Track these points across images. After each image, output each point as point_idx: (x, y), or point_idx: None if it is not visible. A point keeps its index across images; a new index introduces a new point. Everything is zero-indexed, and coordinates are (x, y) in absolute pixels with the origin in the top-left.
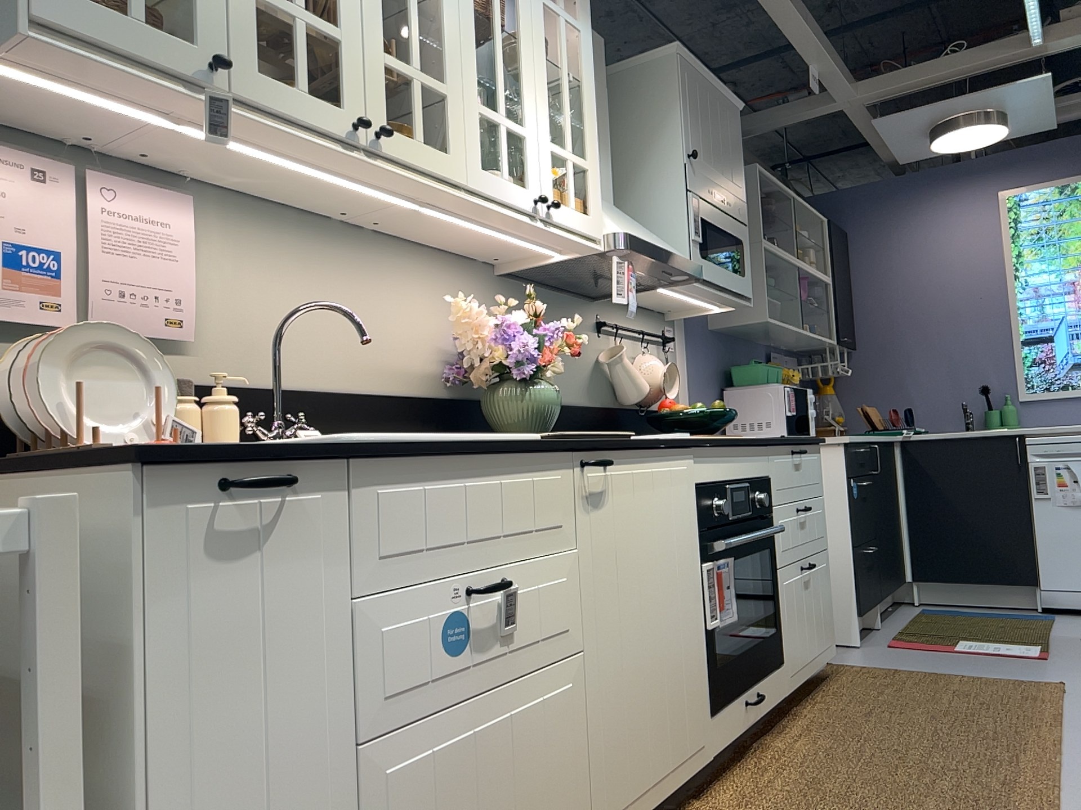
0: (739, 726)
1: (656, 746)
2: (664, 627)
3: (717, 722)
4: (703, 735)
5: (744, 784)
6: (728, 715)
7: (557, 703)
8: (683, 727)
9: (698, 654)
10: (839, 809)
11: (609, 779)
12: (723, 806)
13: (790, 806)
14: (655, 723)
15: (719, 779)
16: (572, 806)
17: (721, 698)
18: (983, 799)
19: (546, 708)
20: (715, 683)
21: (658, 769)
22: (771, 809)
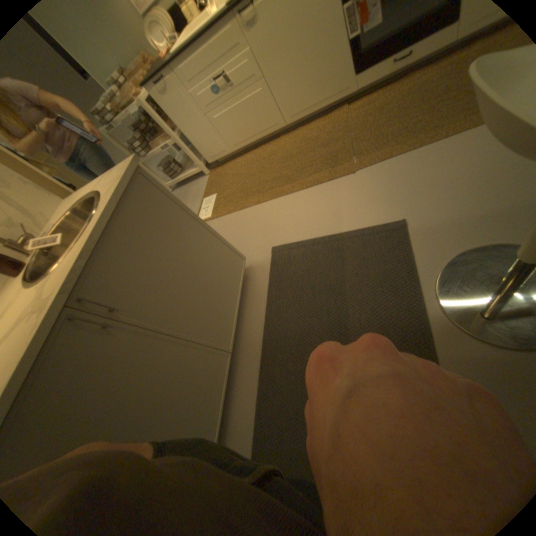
0: (384, 71)
1: (313, 93)
2: (310, 51)
3: (362, 75)
4: (347, 83)
5: (371, 98)
6: (372, 69)
7: (257, 93)
8: (331, 84)
9: (340, 53)
10: (370, 119)
11: (288, 106)
12: (352, 107)
13: (363, 113)
14: (310, 87)
15: (370, 93)
16: (273, 115)
17: (366, 64)
18: (412, 130)
19: (253, 96)
20: (359, 59)
21: (315, 100)
22: (358, 113)
